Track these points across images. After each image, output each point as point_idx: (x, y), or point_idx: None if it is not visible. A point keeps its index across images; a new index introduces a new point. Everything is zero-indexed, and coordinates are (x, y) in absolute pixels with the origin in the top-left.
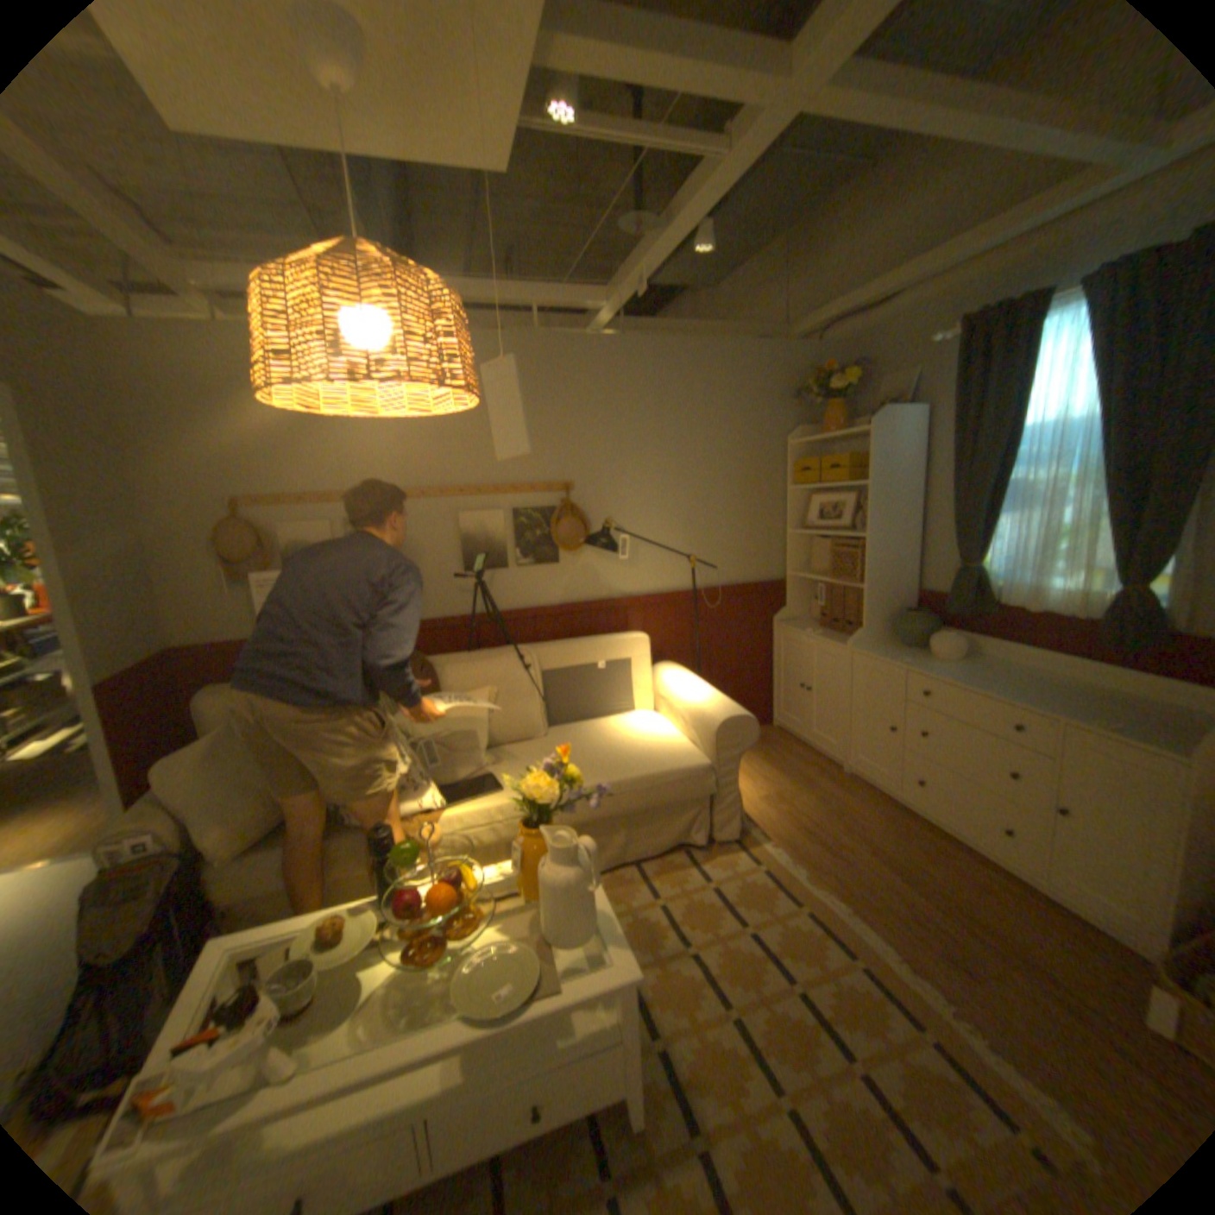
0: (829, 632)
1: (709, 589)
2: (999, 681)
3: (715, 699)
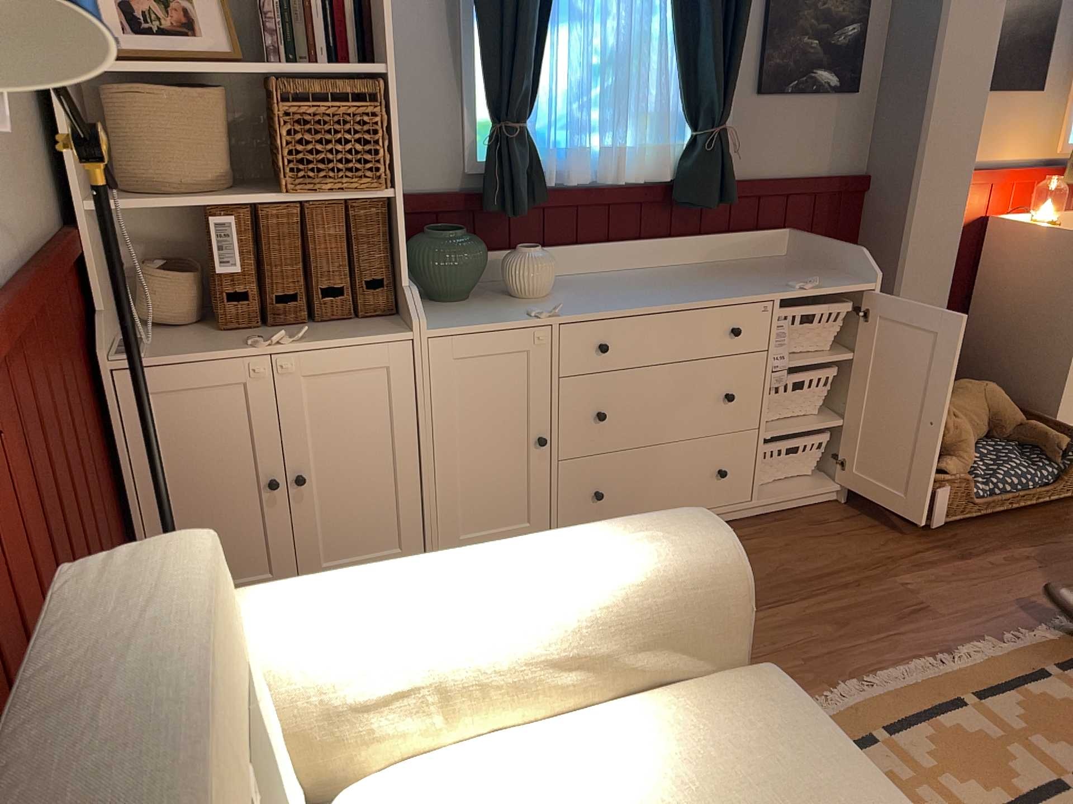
0: (284, 332)
1: (20, 289)
2: (641, 291)
3: (592, 541)
